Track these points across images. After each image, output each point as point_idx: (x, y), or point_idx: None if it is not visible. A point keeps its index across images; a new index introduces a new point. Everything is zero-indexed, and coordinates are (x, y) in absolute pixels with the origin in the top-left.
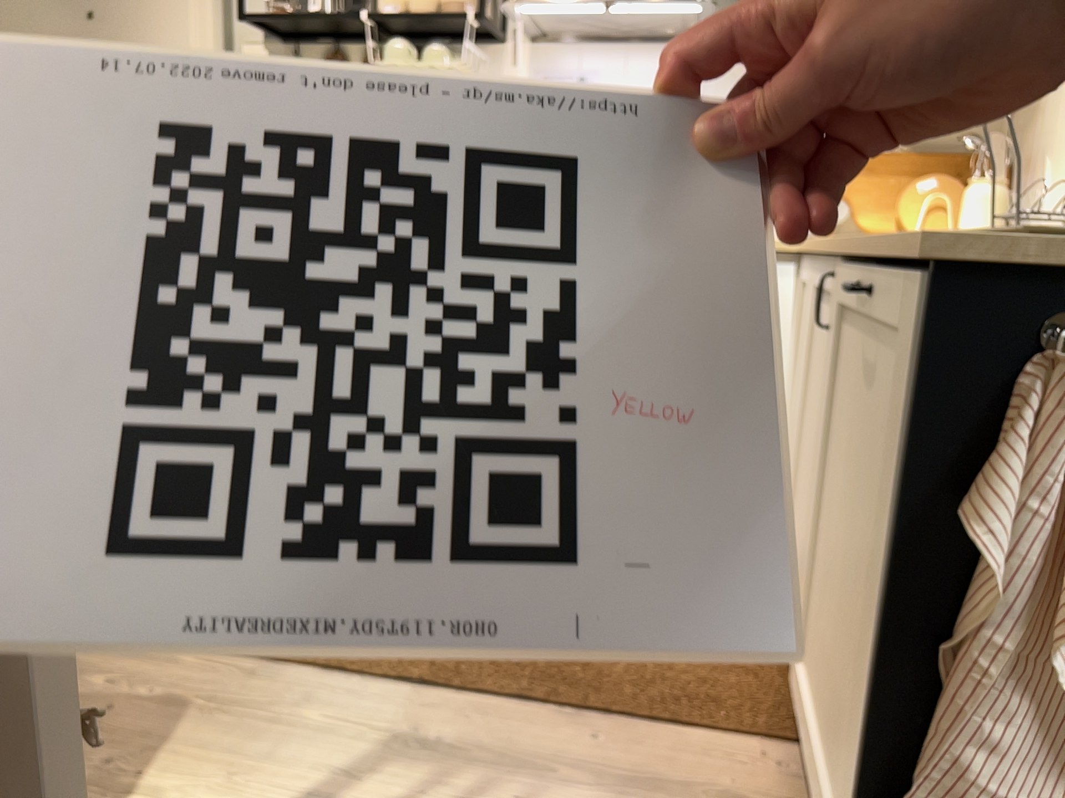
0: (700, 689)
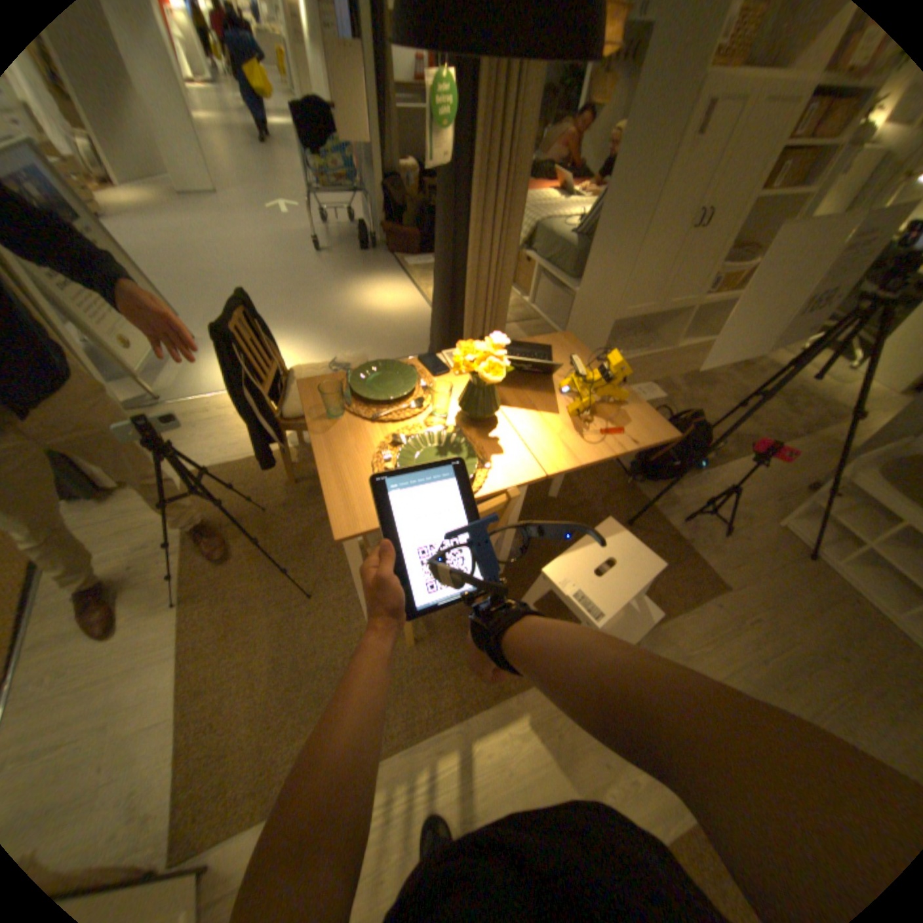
0: None
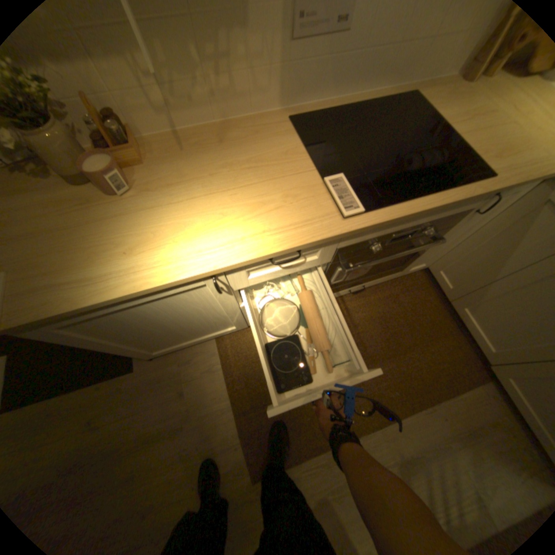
0: (455, 371)
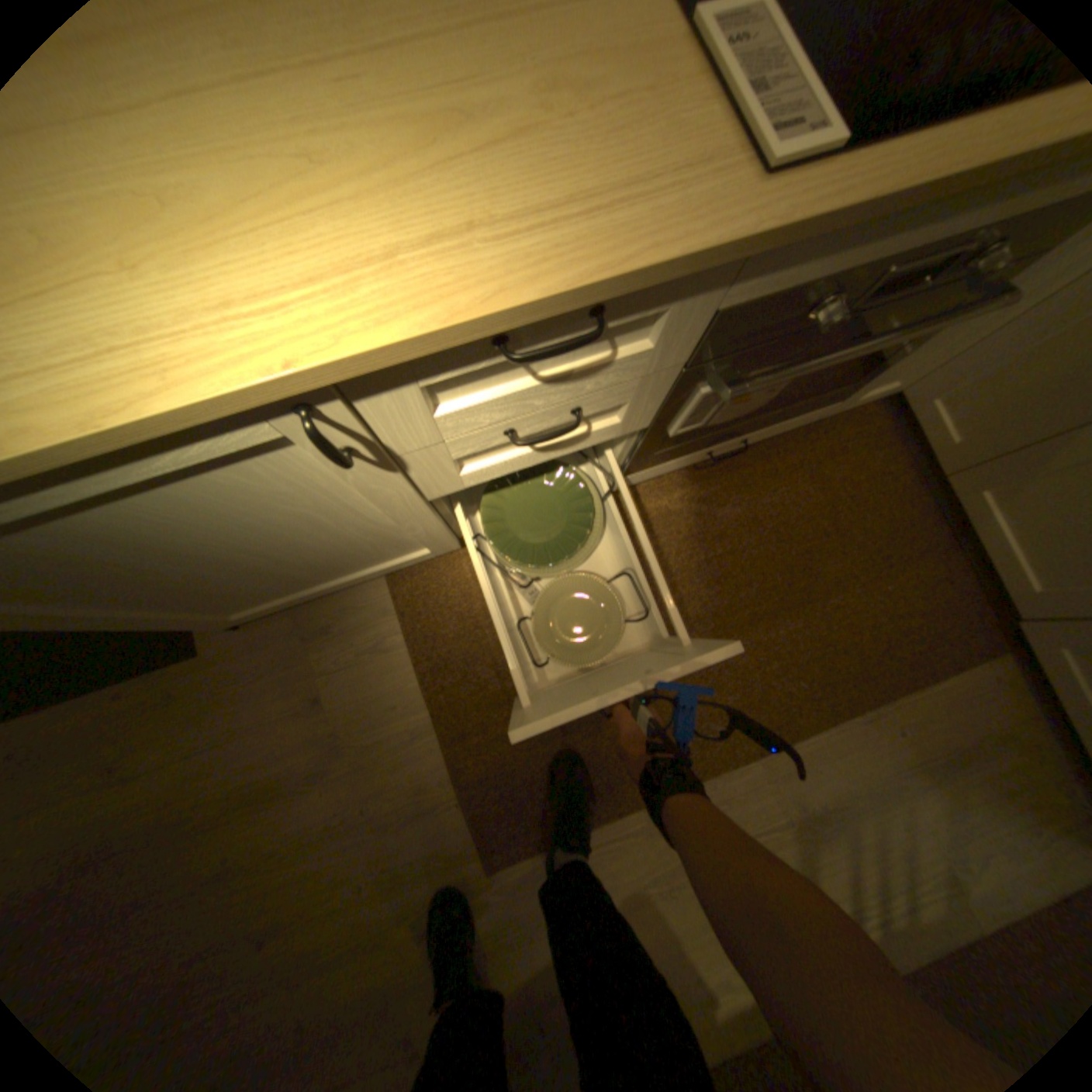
0: (936, 632)
